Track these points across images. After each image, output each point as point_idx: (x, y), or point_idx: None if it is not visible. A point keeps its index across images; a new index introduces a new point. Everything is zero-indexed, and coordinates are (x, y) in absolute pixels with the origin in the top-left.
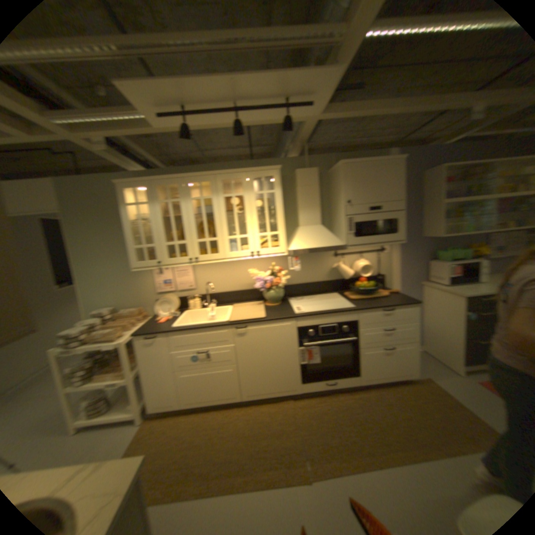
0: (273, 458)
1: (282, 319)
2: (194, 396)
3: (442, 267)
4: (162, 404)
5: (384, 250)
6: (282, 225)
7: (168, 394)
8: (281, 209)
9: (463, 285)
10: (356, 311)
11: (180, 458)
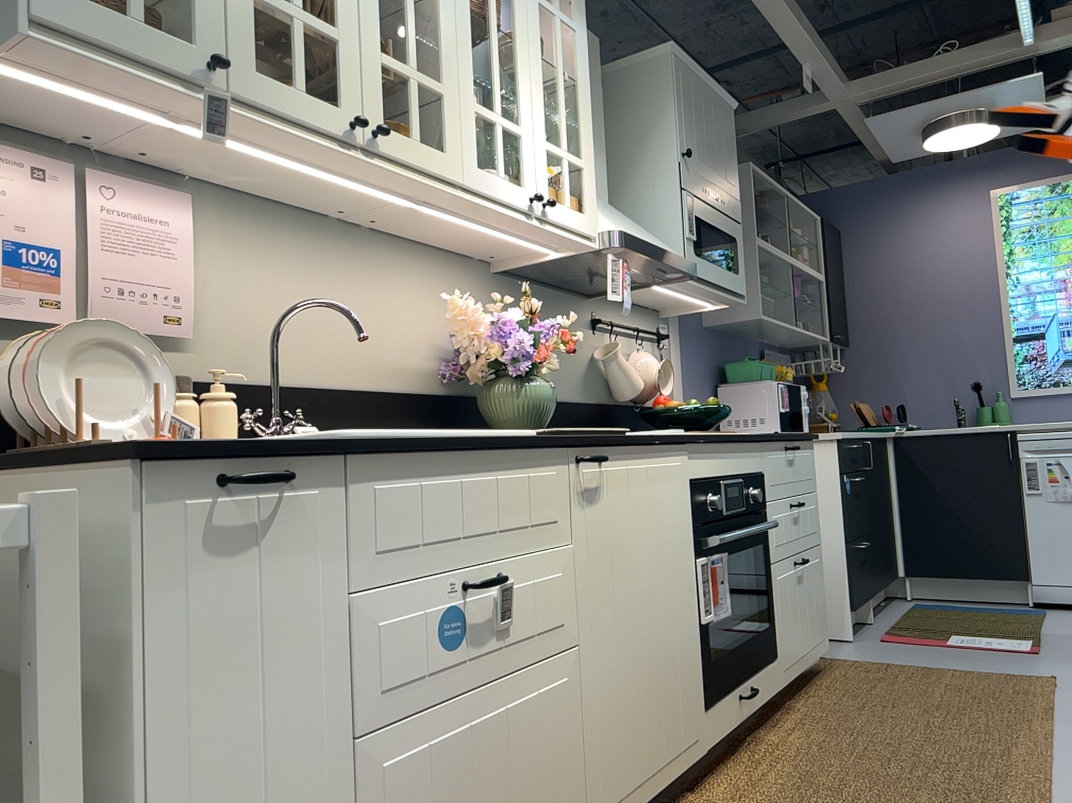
0: None
1: (669, 442)
2: None
3: (750, 396)
4: None
5: (666, 337)
6: (590, 142)
7: None
8: (587, 91)
9: None
10: (764, 440)
11: None
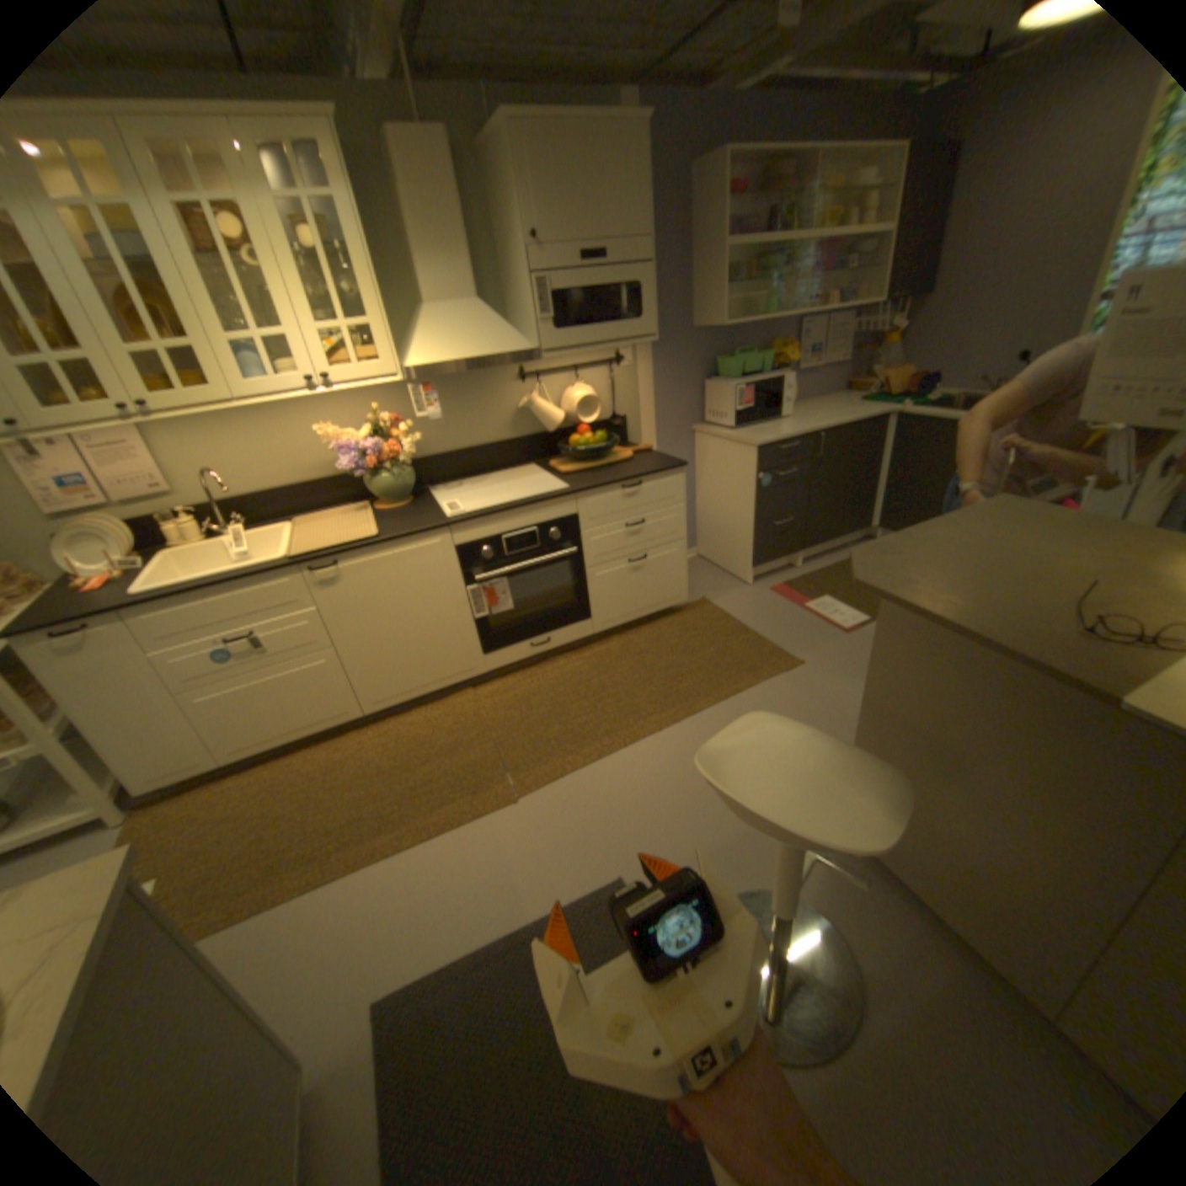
0: (443, 789)
1: (417, 535)
2: (244, 734)
3: (723, 392)
4: (164, 772)
5: (621, 360)
6: (373, 298)
7: (171, 748)
8: (360, 251)
9: (756, 424)
10: (571, 496)
11: (244, 850)
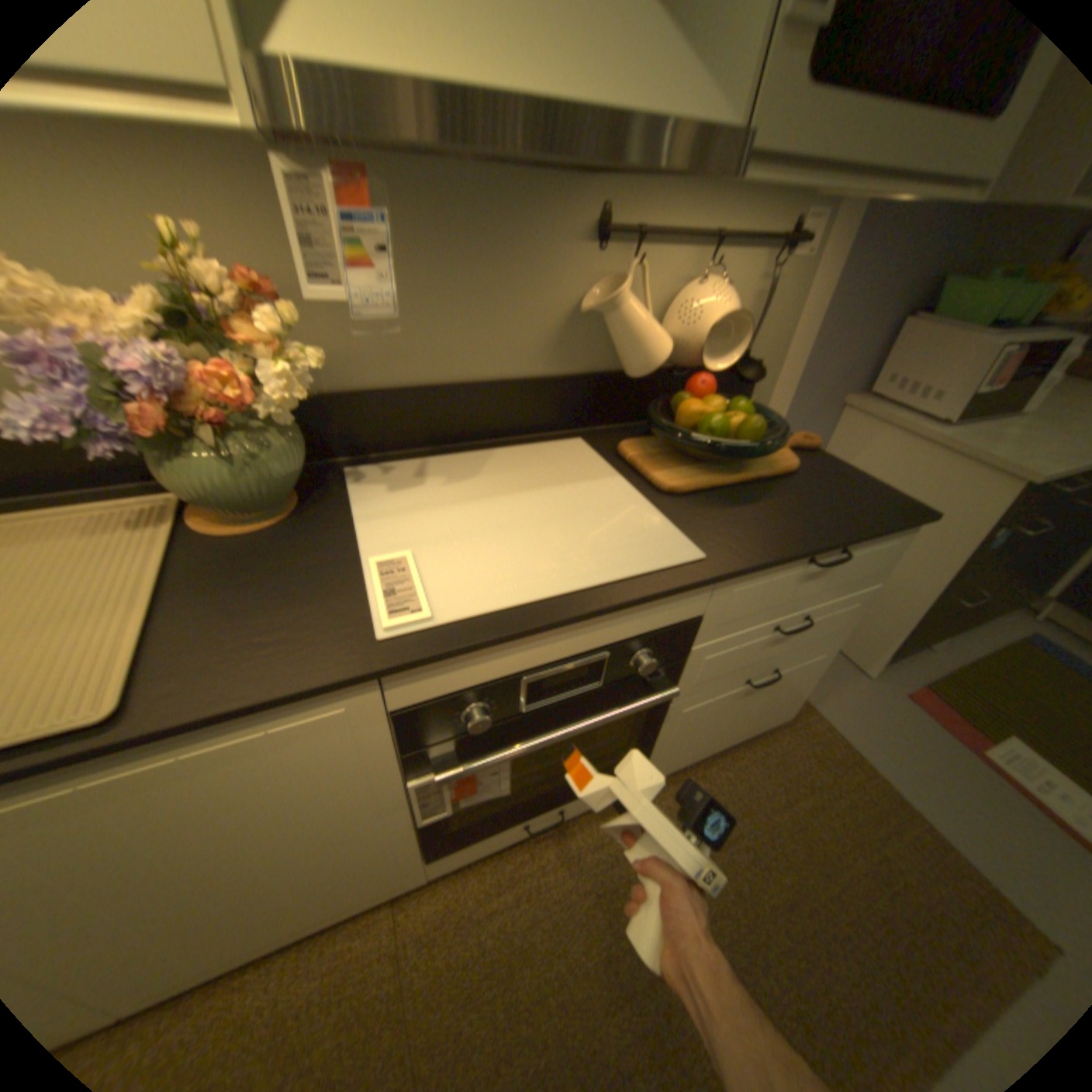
0: None
1: (260, 710)
2: None
3: (946, 347)
4: None
5: (803, 238)
6: None
7: None
8: None
9: (974, 417)
10: (711, 584)
11: None
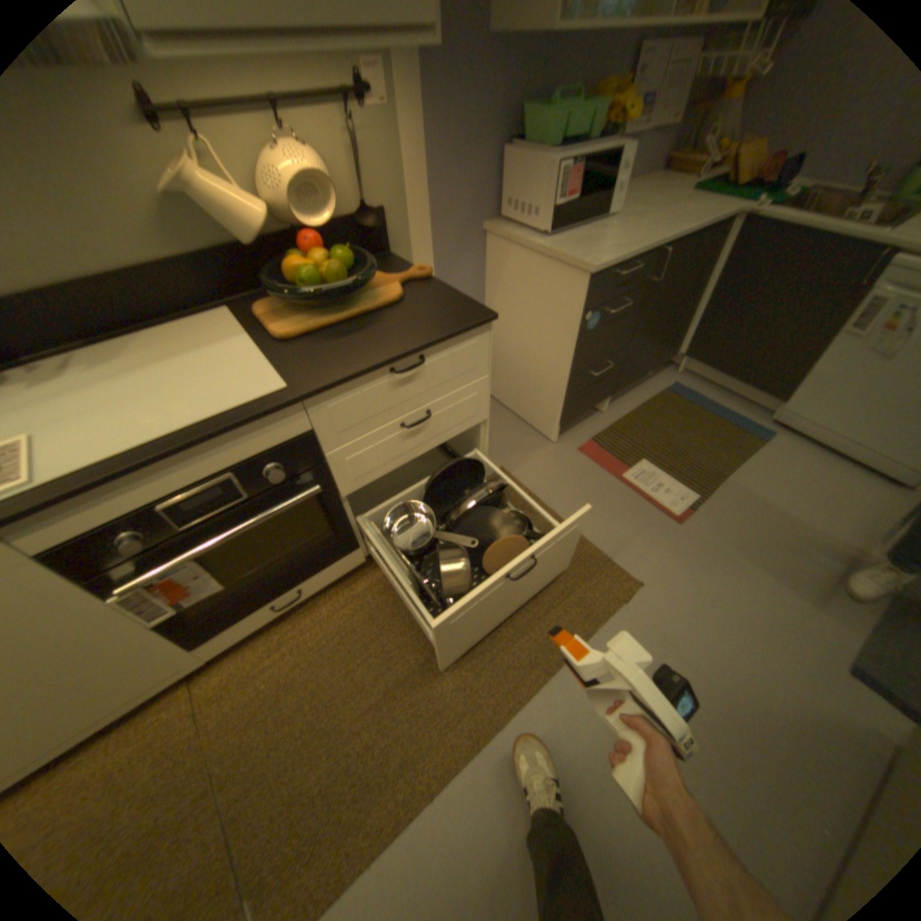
0: None
1: None
2: None
3: (531, 170)
4: None
5: (363, 92)
6: None
7: None
8: None
9: (573, 226)
10: (289, 406)
11: None
